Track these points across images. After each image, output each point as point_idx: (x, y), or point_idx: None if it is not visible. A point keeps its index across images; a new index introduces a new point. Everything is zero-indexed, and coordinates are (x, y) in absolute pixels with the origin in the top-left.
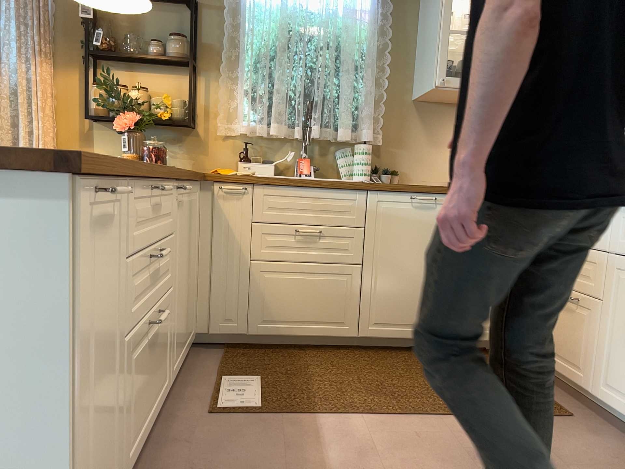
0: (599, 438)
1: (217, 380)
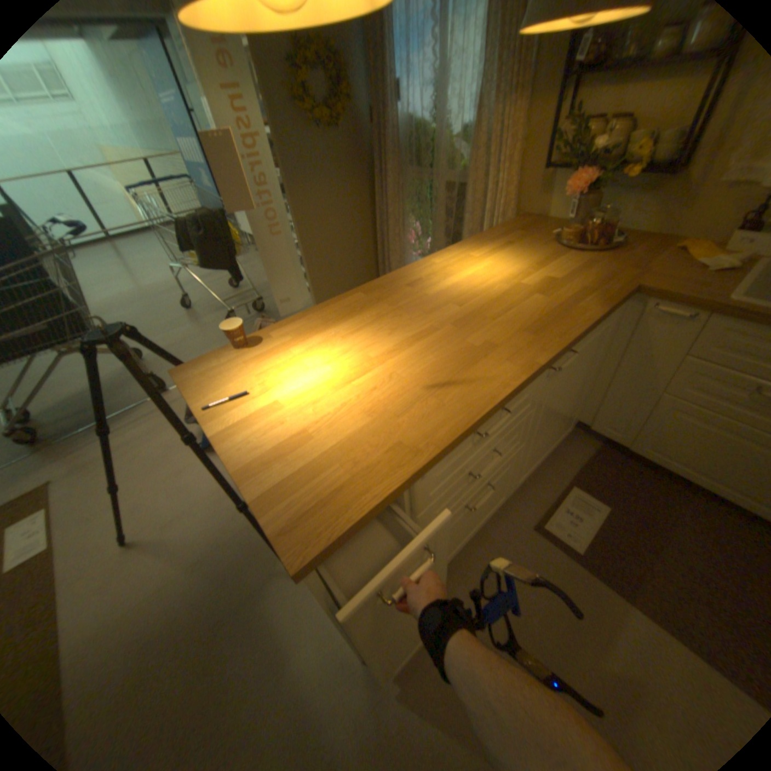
0: None
1: (570, 487)
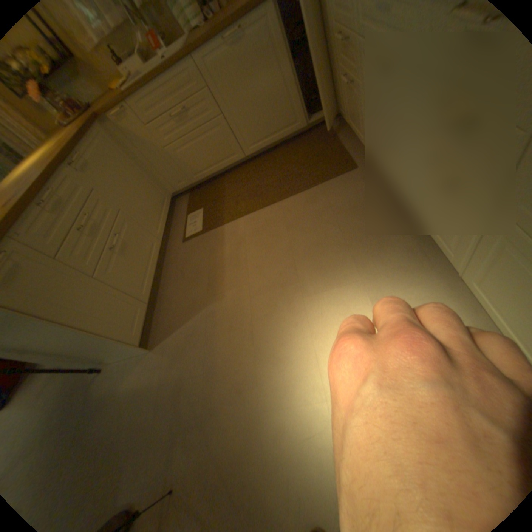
0: (366, 179)
1: (187, 217)
